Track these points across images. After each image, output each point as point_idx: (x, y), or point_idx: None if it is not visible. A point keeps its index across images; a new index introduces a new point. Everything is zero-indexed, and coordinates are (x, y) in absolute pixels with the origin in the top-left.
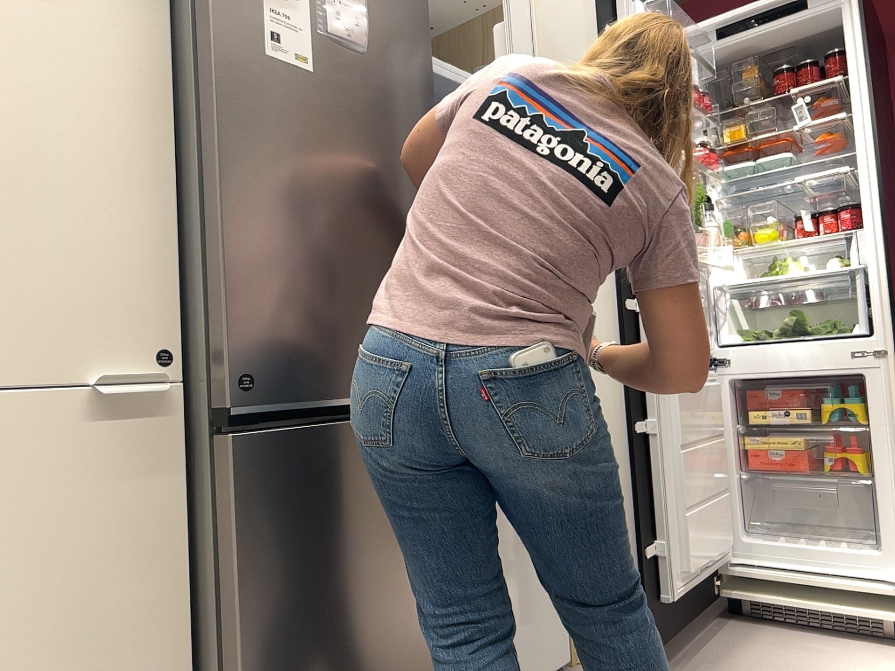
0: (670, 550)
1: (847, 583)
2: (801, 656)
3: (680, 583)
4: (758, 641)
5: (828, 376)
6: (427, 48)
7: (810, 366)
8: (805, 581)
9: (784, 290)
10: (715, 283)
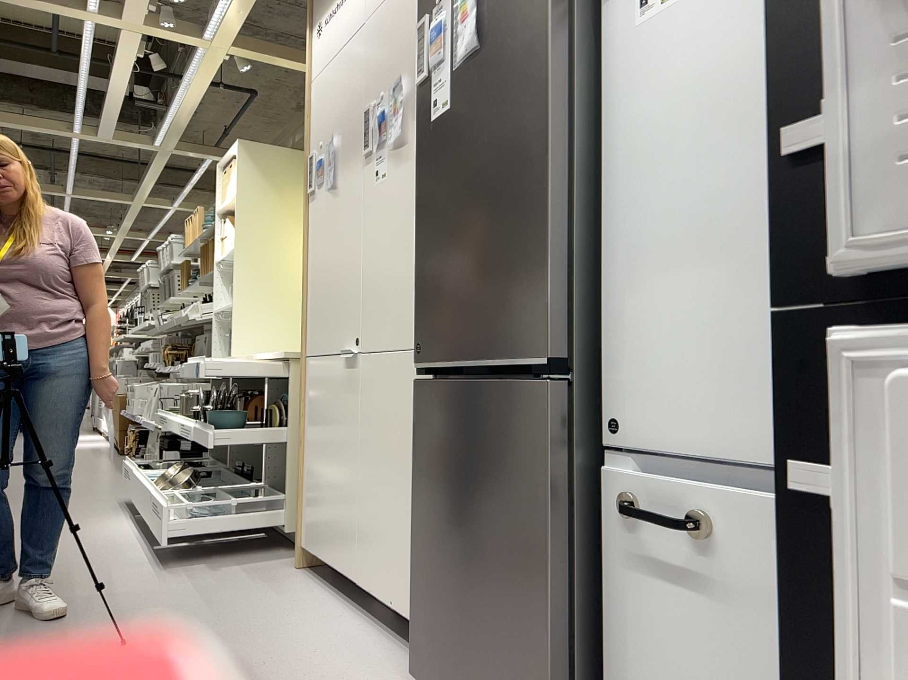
0: None
1: None
2: None
3: None
4: None
5: None
6: None
7: None
8: None
9: None
10: None
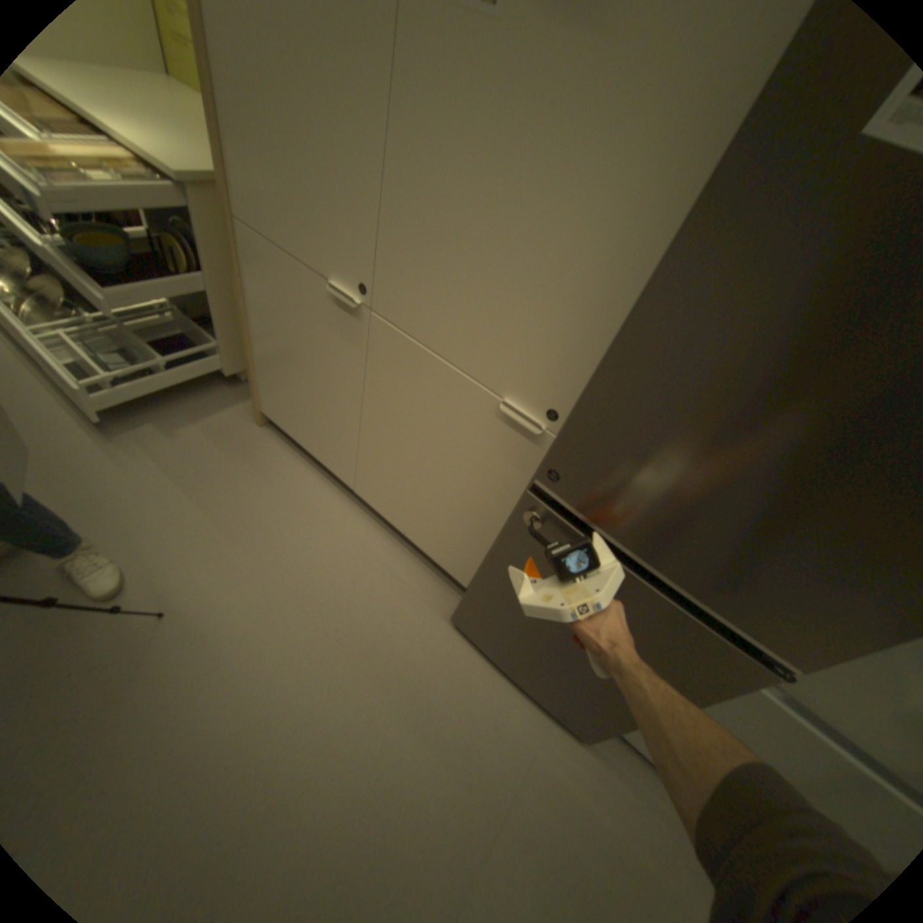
0: None
1: None
2: None
3: None
4: None
5: None
6: None
7: None
8: None
9: None
10: None
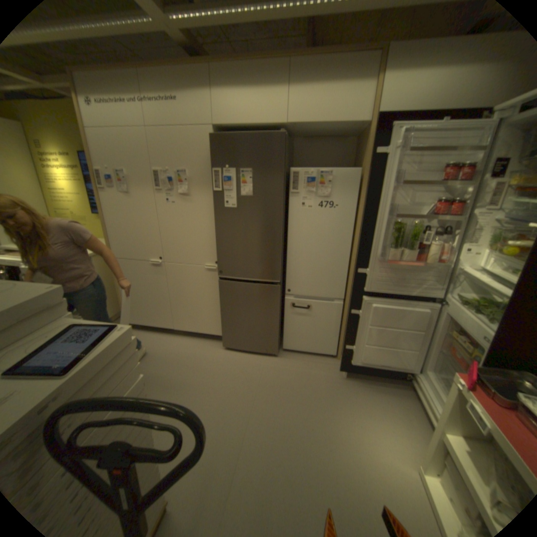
0: (356, 351)
1: (437, 415)
2: (398, 415)
3: (359, 362)
4: (399, 401)
5: (476, 339)
6: (281, 185)
7: (469, 330)
8: (428, 401)
9: (488, 286)
10: (478, 264)
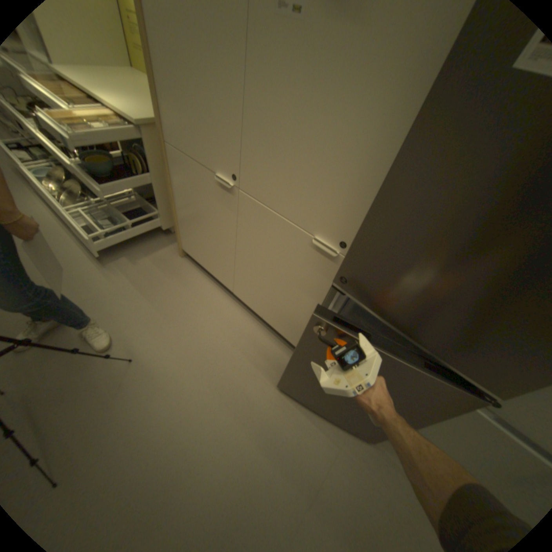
0: None
1: None
2: None
3: None
4: None
5: None
6: None
7: None
8: None
9: None
10: None
